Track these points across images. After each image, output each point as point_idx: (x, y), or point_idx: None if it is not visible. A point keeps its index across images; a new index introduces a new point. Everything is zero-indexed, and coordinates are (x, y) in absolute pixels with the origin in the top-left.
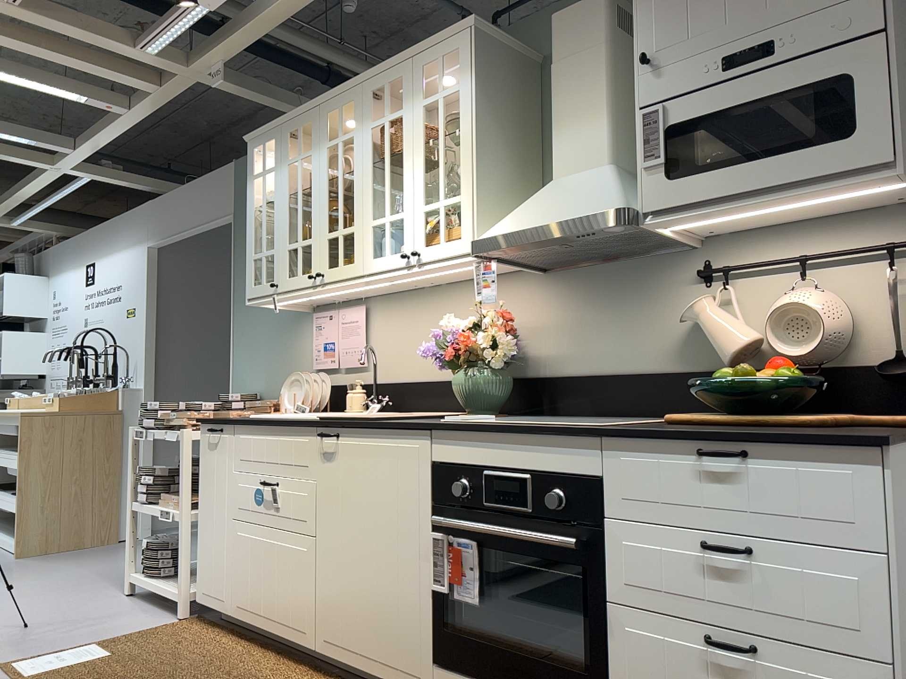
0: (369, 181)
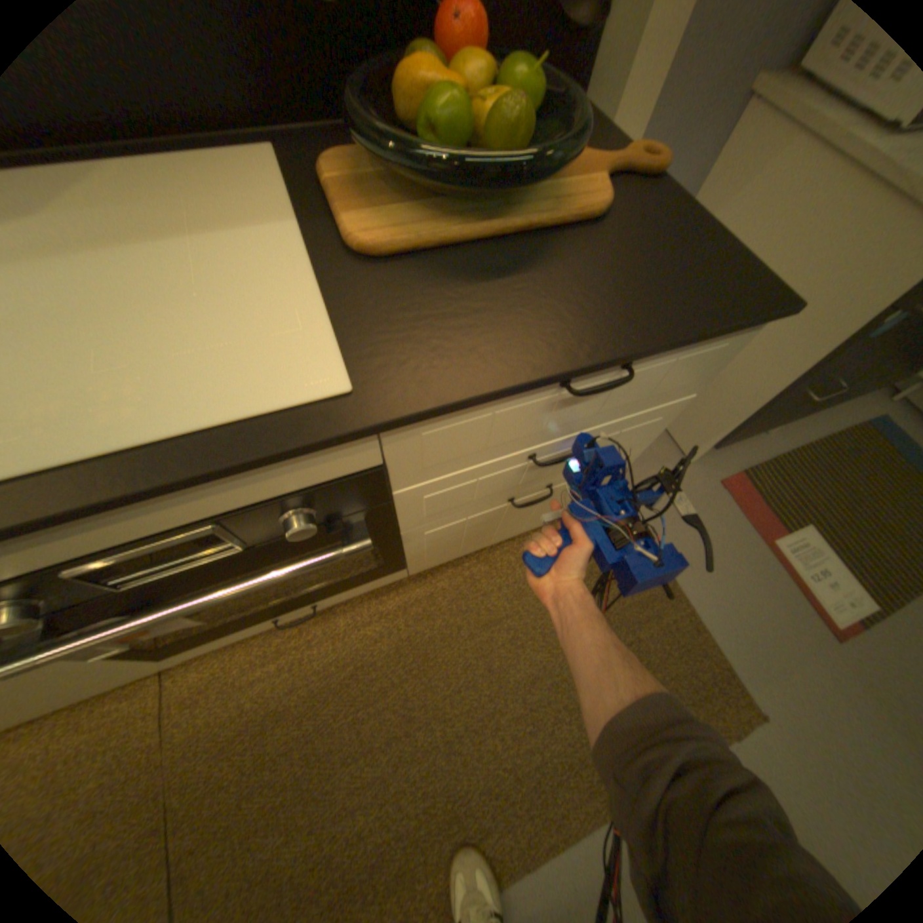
0: None
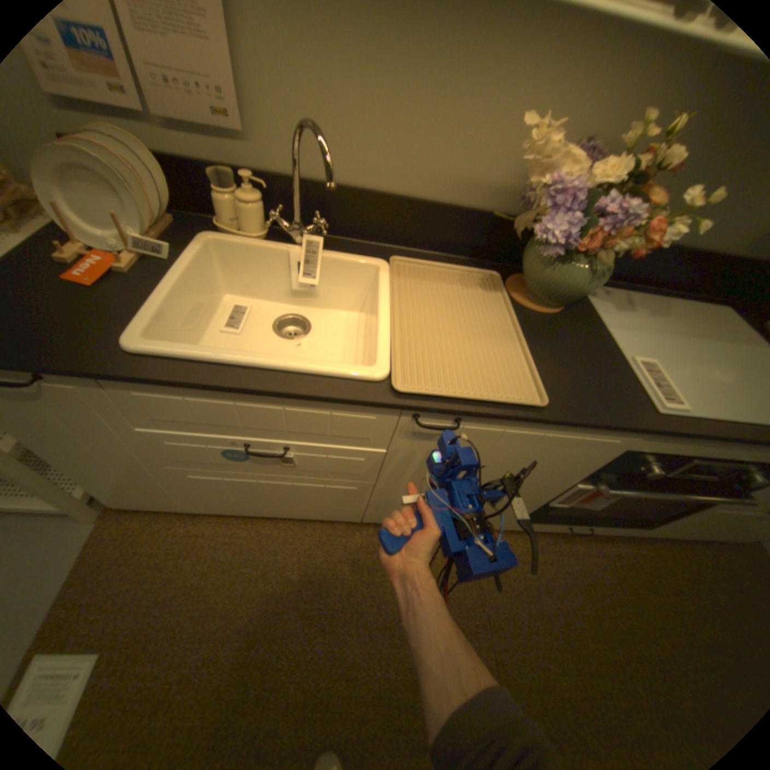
0: None
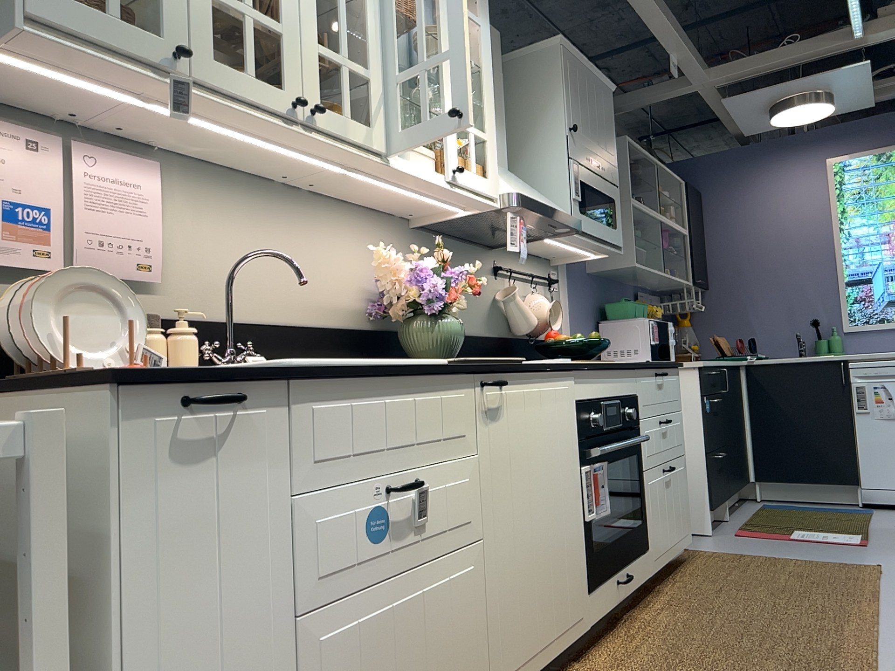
0: (391, 26)
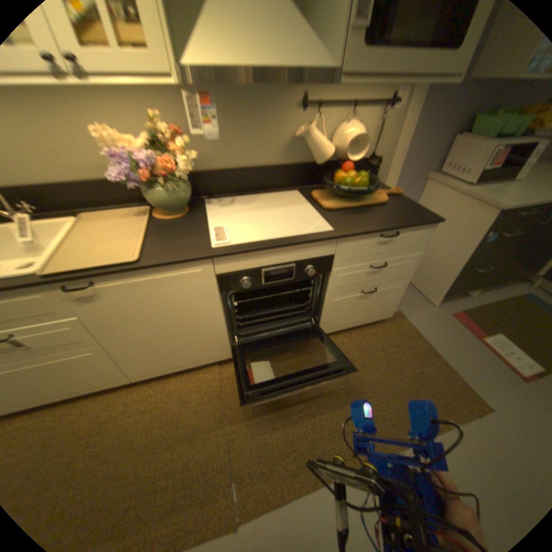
0: None
